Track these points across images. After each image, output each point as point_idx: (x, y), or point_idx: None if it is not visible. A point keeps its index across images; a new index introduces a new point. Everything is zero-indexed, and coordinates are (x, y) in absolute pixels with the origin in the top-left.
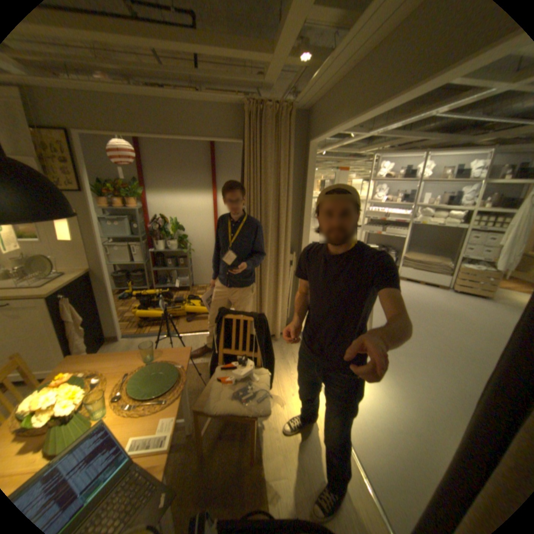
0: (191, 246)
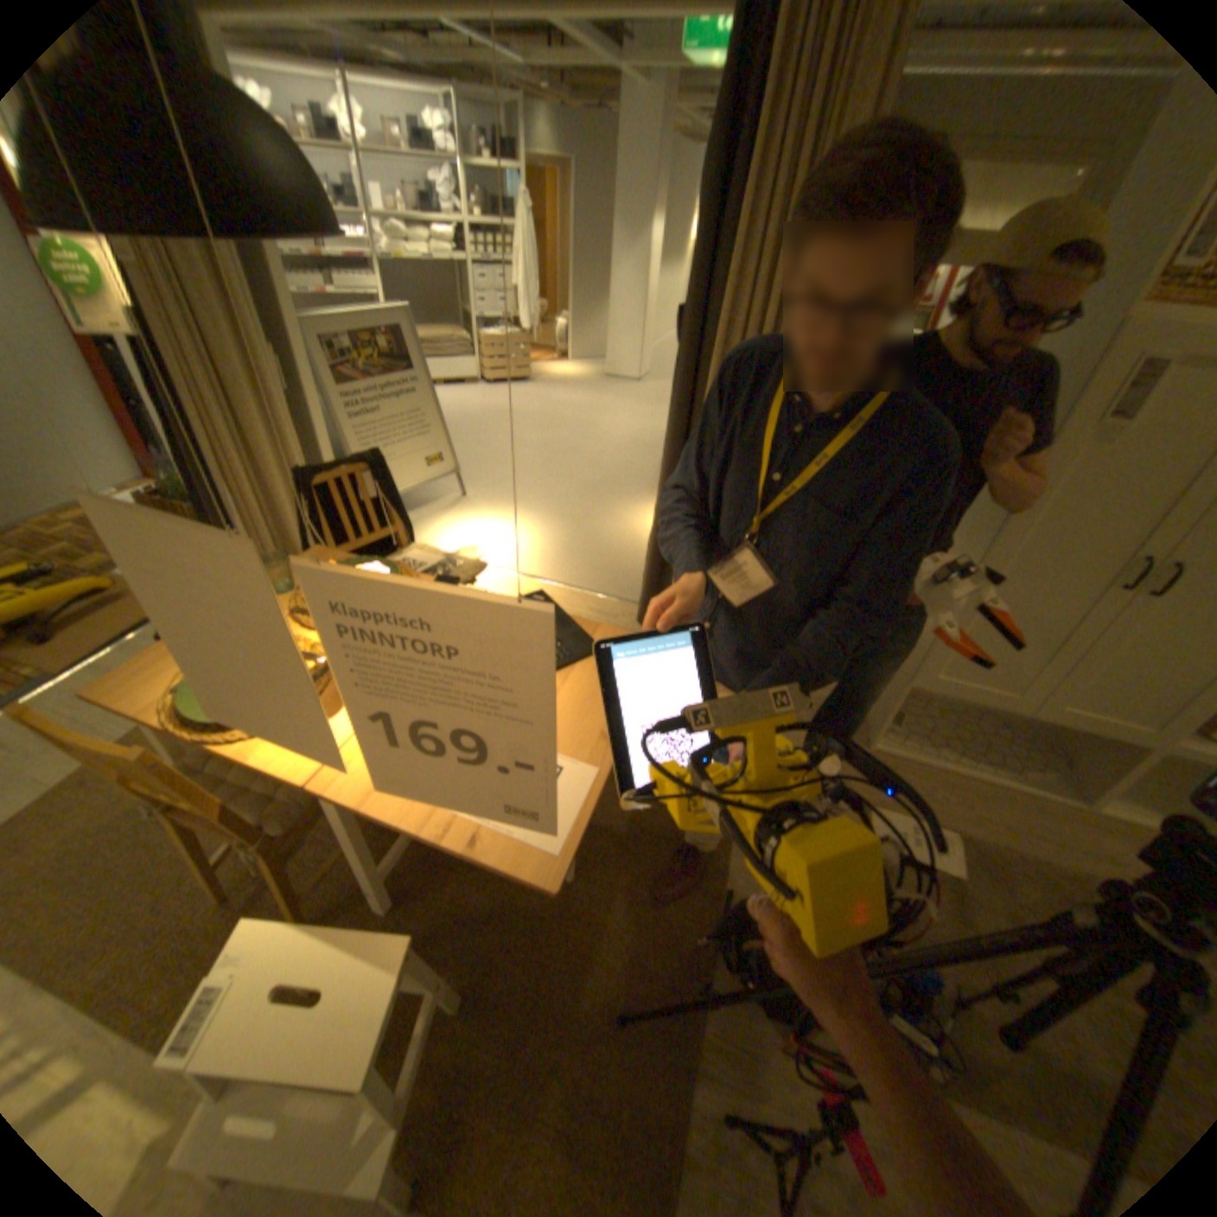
0: None
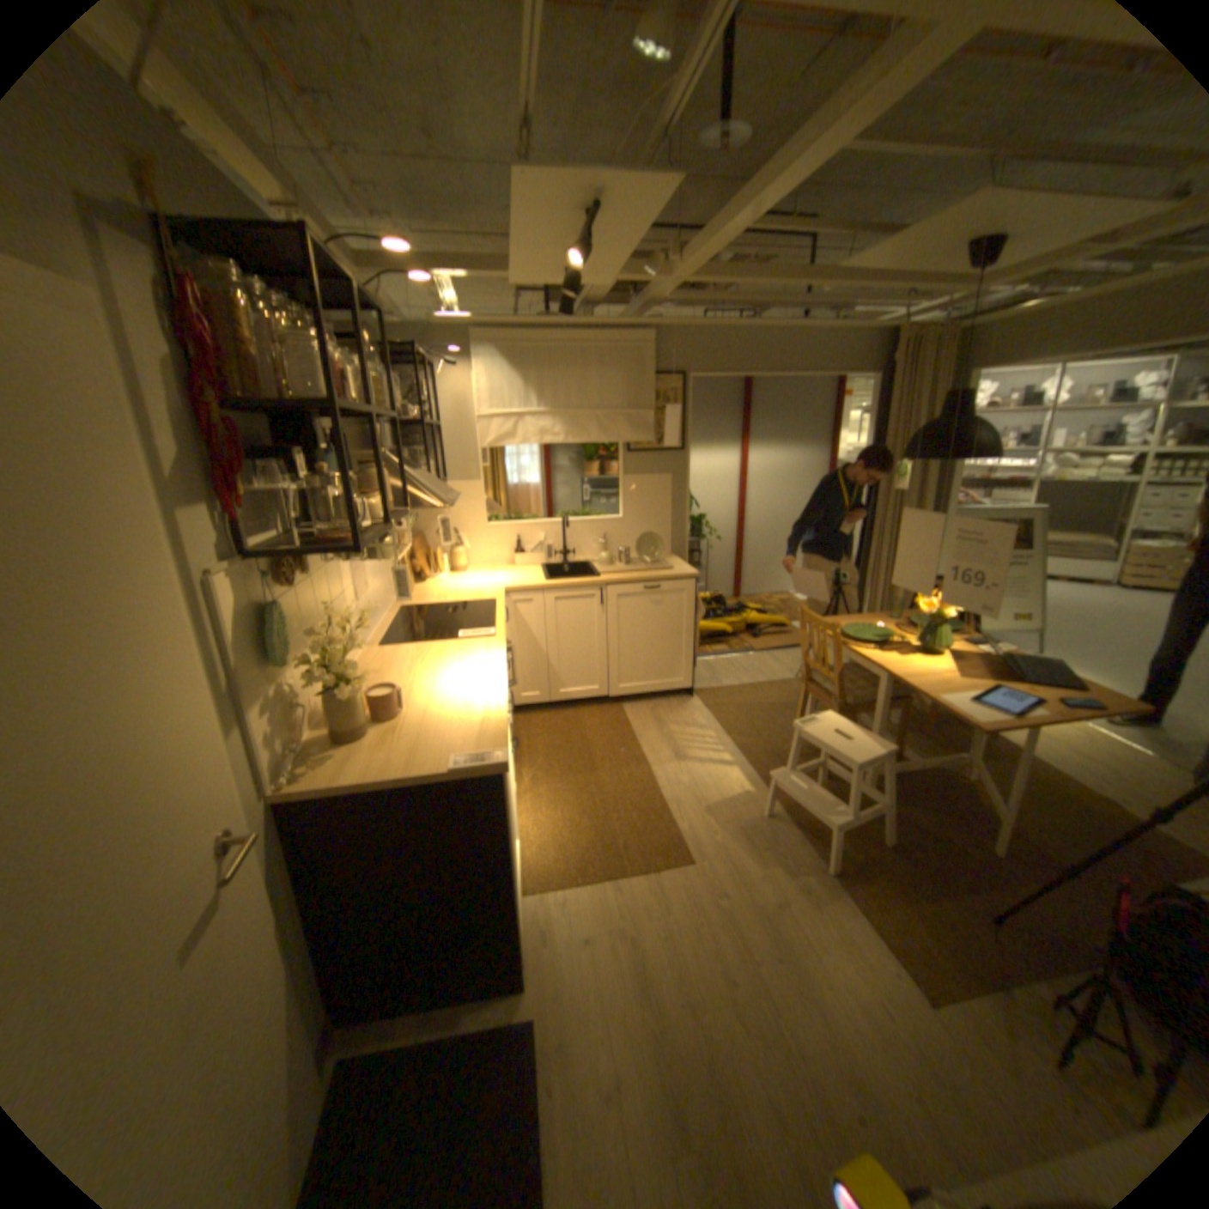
0: (698, 536)
